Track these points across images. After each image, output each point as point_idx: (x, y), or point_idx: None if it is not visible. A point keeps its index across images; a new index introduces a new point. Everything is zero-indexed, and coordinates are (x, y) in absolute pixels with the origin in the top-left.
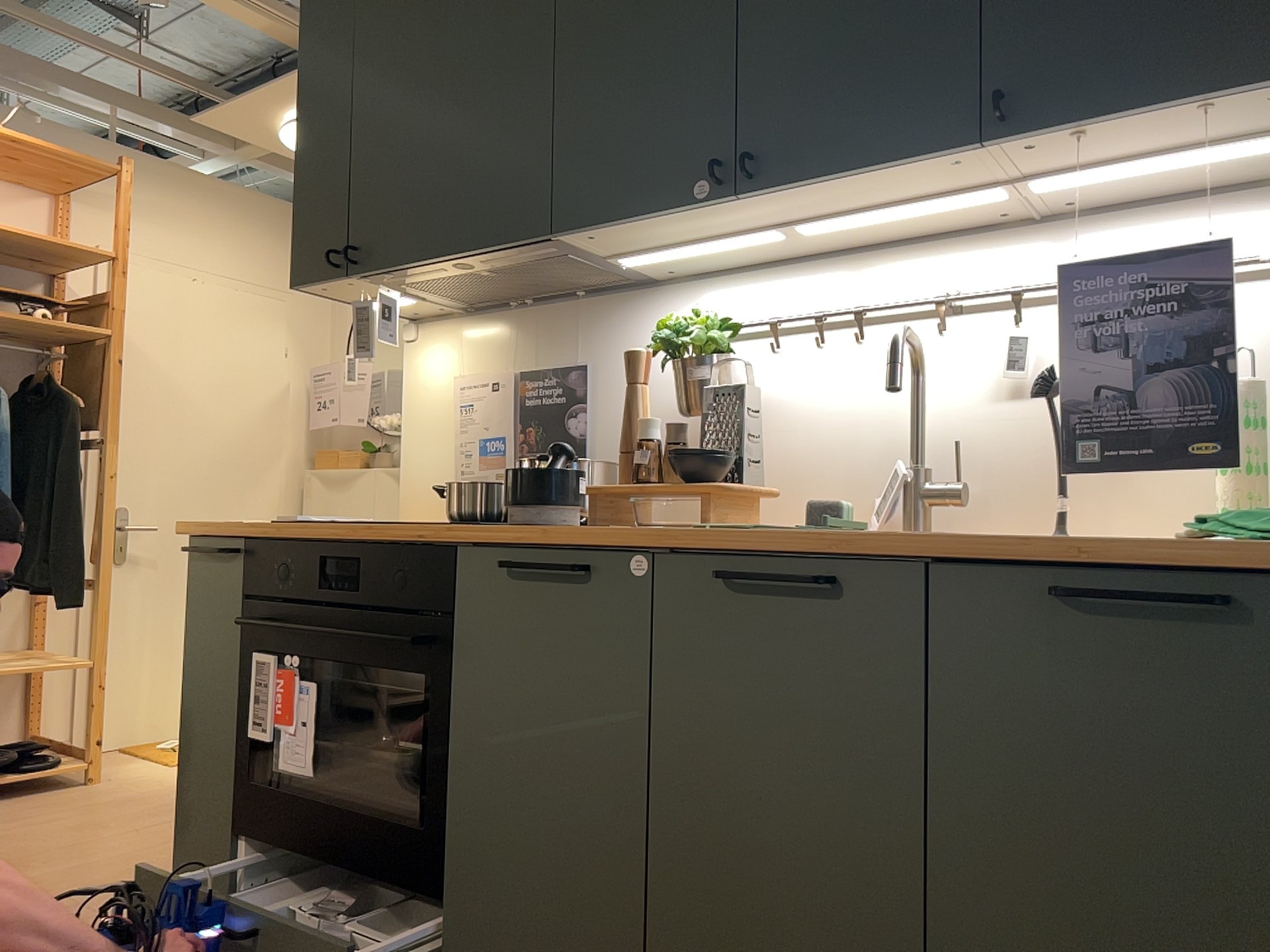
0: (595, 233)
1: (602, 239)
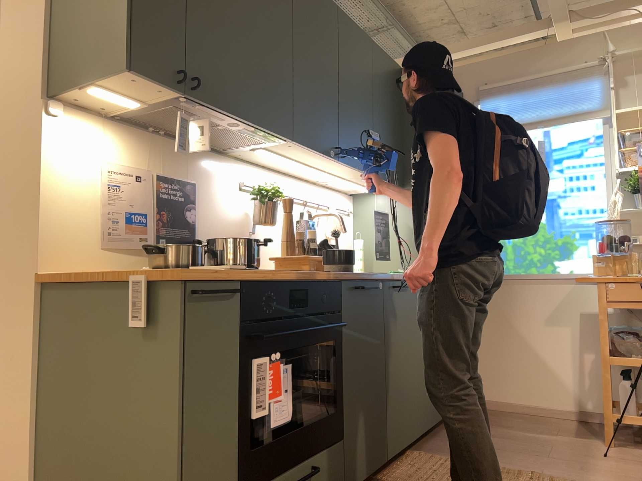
0: (293, 145)
1: (285, 146)
